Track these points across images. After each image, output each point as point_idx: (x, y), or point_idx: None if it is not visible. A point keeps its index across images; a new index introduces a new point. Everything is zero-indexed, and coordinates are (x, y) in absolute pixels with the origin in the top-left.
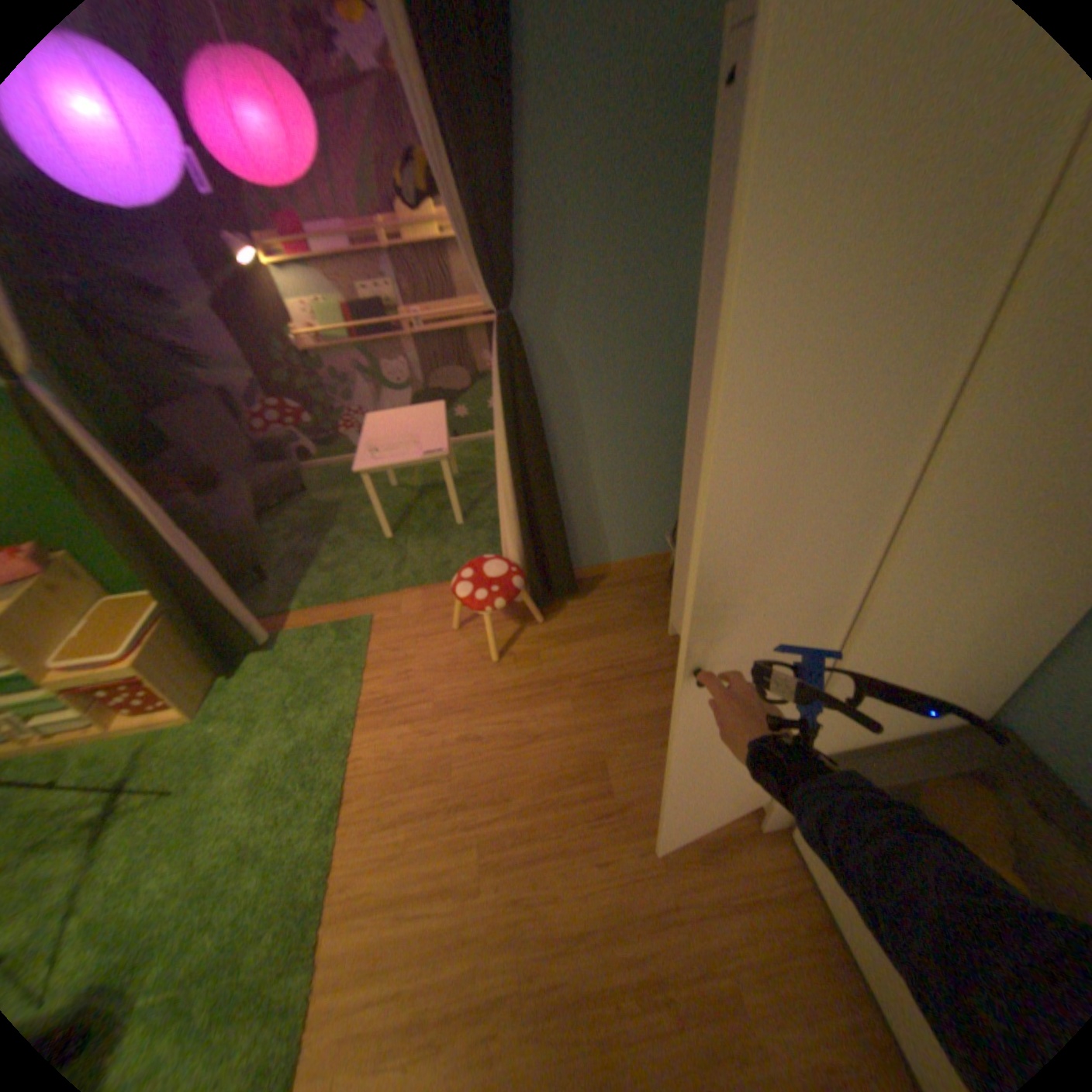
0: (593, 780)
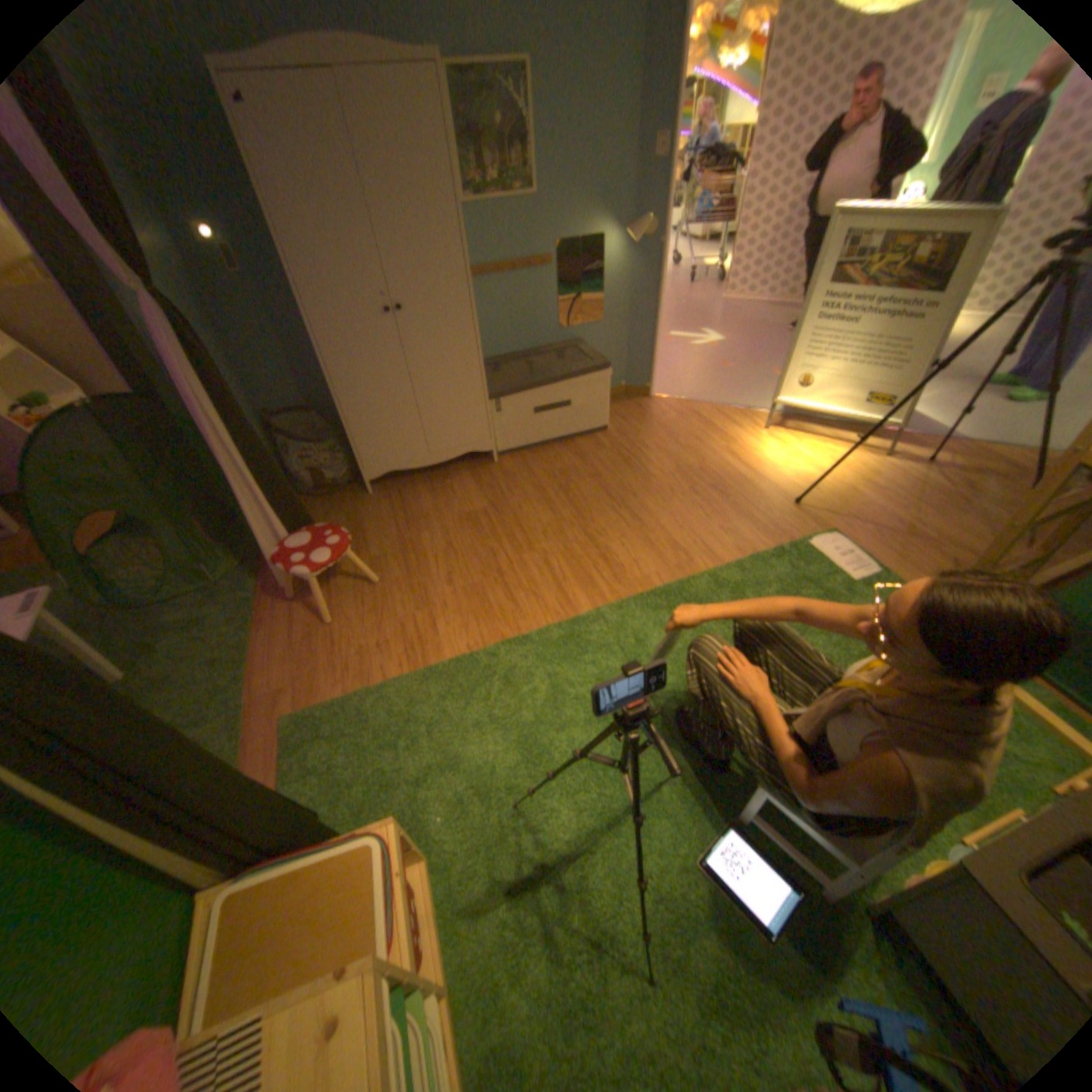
0: (472, 517)
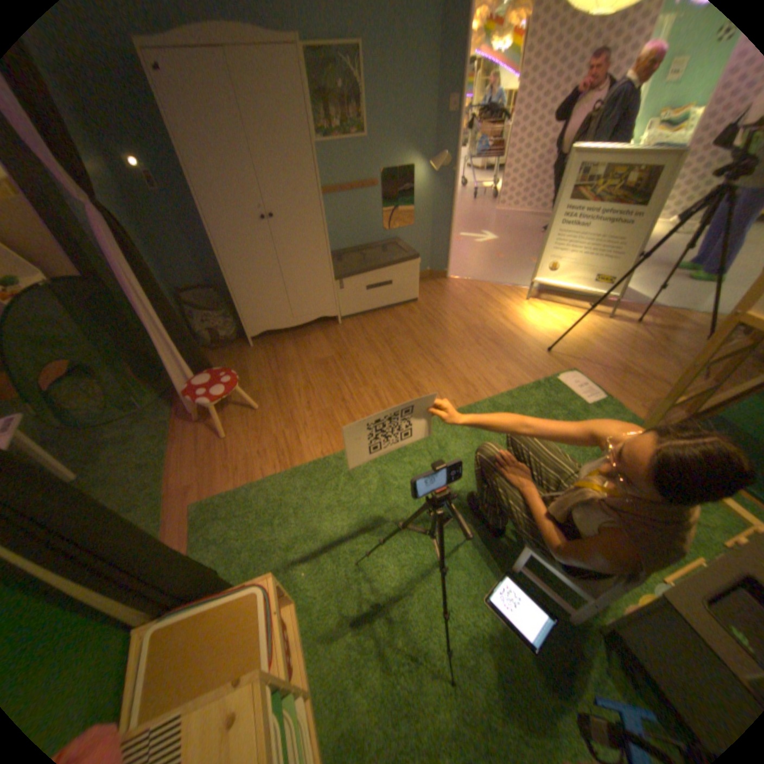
0: (324, 362)
